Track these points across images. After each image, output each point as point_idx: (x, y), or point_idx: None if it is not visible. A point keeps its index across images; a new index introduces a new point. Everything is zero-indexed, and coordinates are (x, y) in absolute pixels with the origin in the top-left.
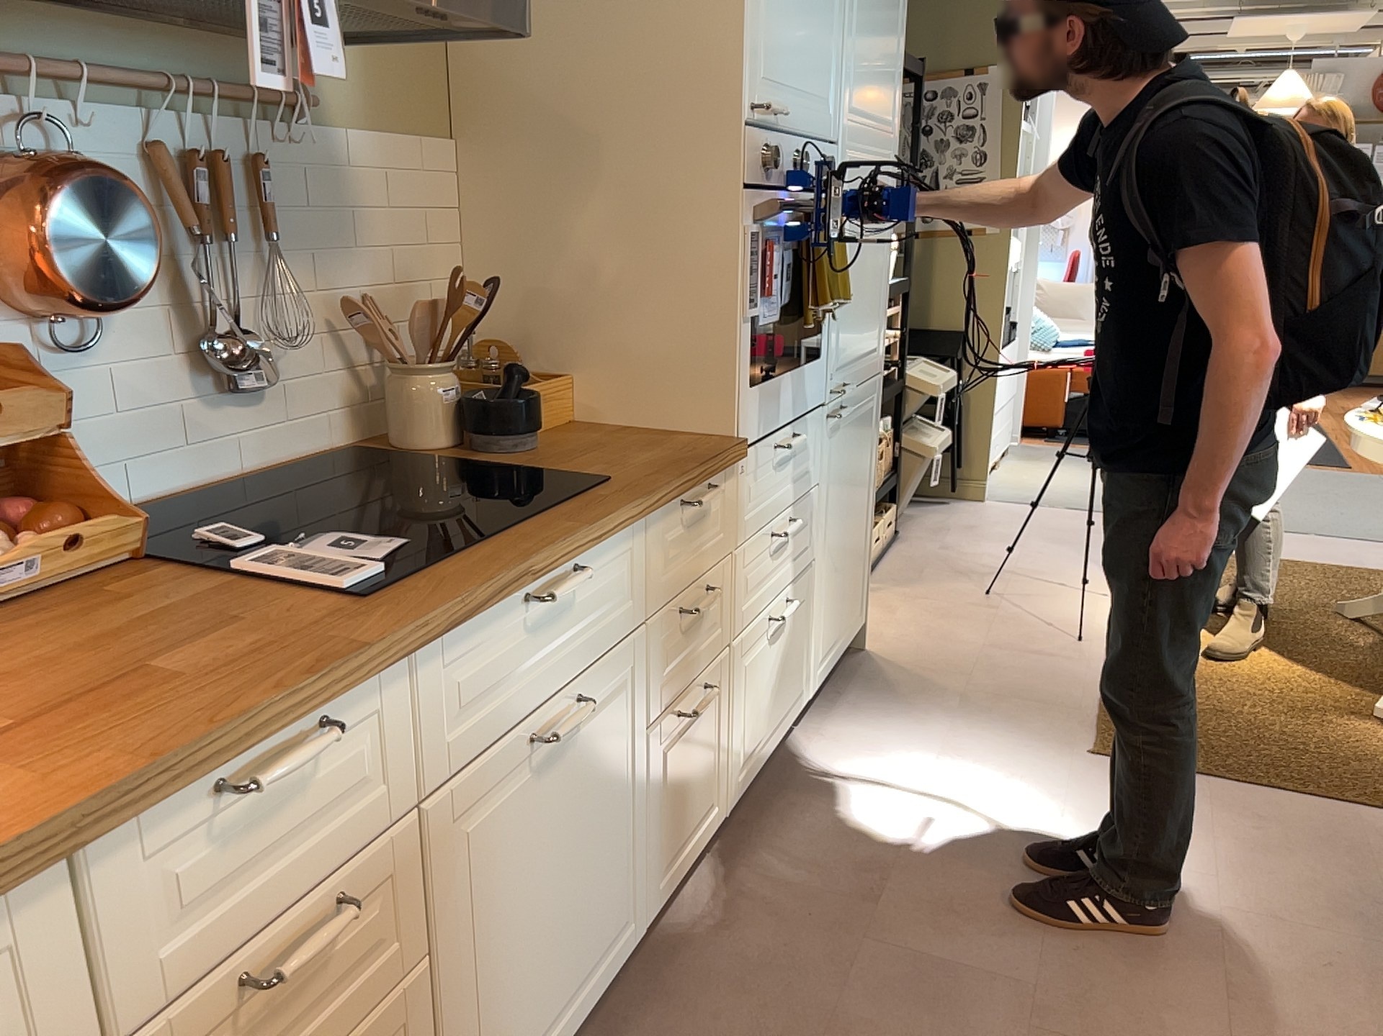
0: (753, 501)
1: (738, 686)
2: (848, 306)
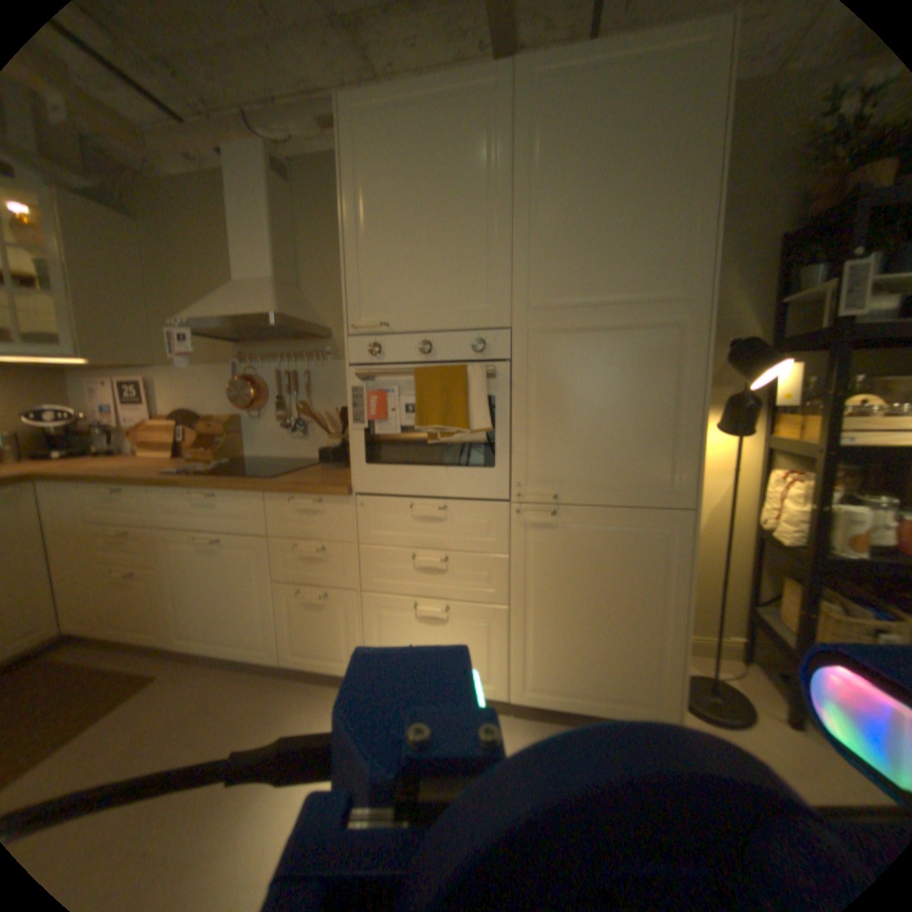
0: (380, 527)
1: (373, 622)
2: (561, 438)
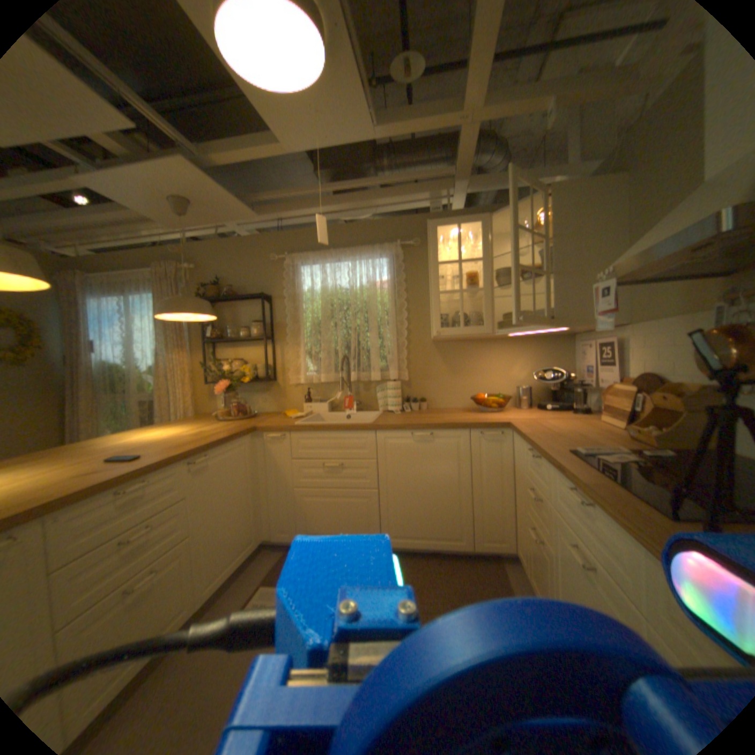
0: None
1: None
2: None
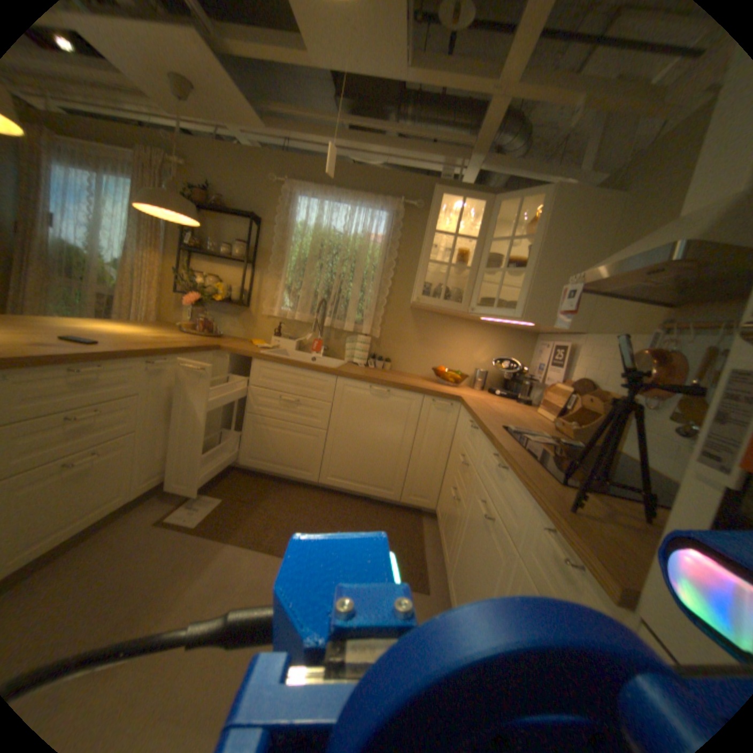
0: None
1: None
2: None
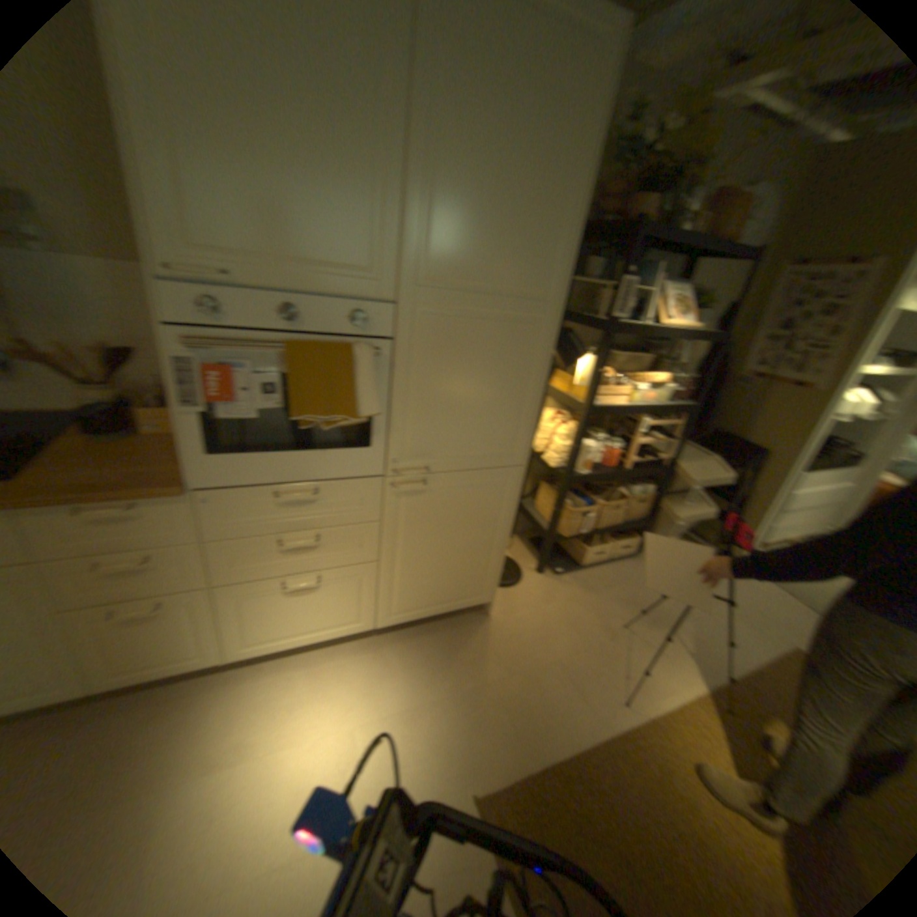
0: (228, 521)
1: (225, 612)
2: (433, 417)
